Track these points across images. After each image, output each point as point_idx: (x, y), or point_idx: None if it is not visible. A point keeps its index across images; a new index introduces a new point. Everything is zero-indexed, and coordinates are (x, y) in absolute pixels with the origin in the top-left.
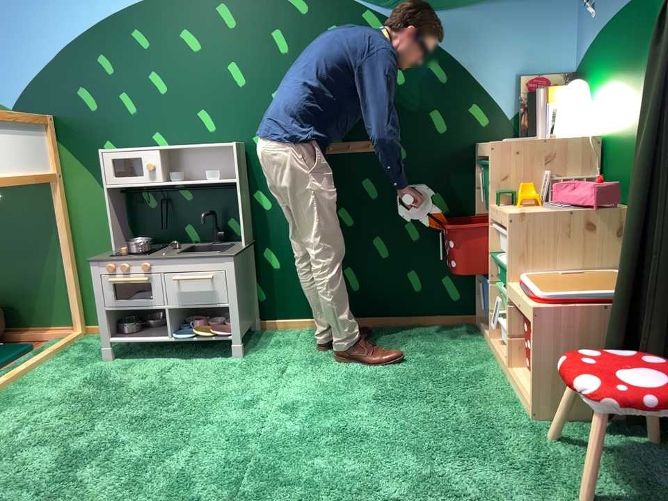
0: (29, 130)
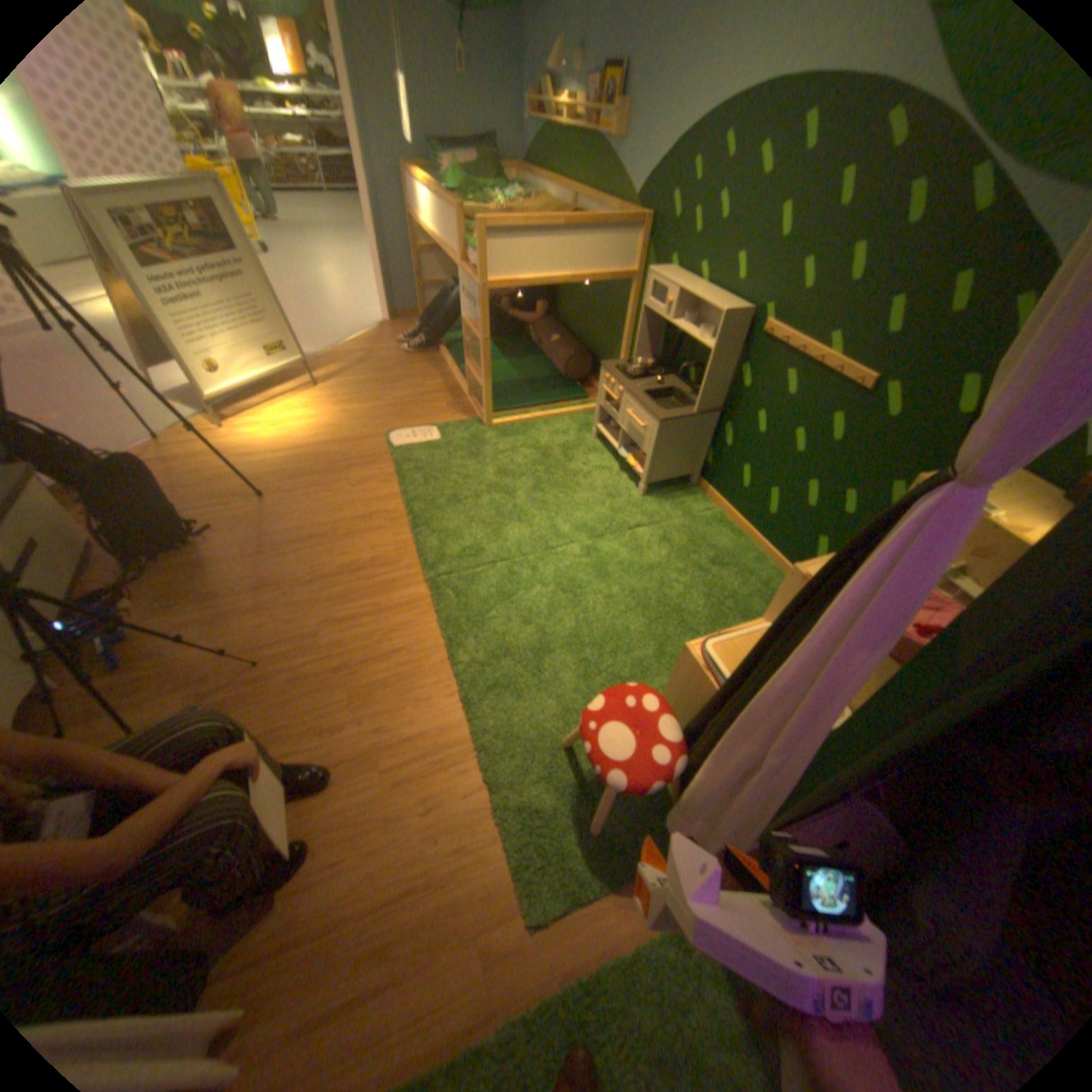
0: (634, 225)
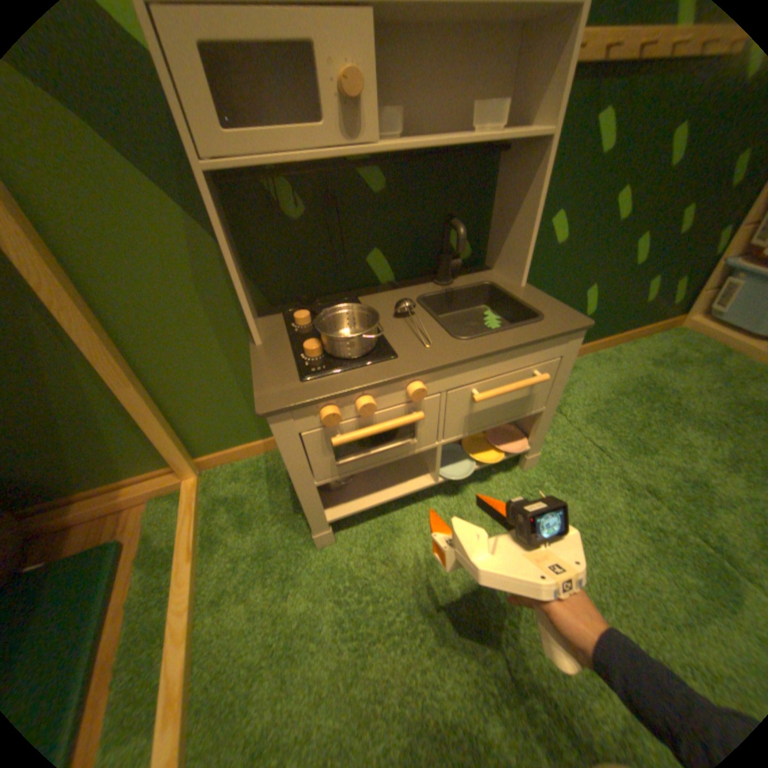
0: None
